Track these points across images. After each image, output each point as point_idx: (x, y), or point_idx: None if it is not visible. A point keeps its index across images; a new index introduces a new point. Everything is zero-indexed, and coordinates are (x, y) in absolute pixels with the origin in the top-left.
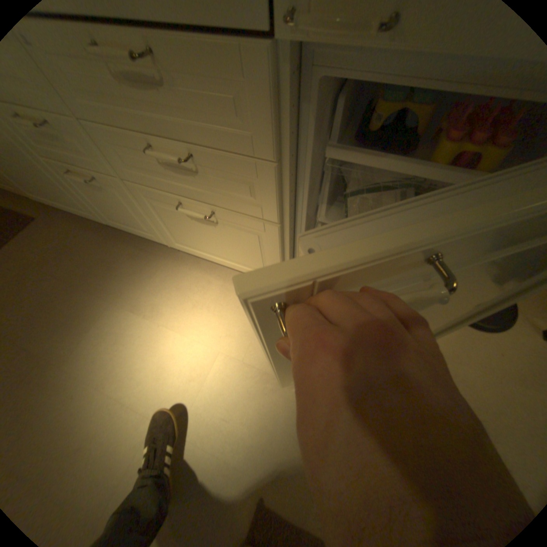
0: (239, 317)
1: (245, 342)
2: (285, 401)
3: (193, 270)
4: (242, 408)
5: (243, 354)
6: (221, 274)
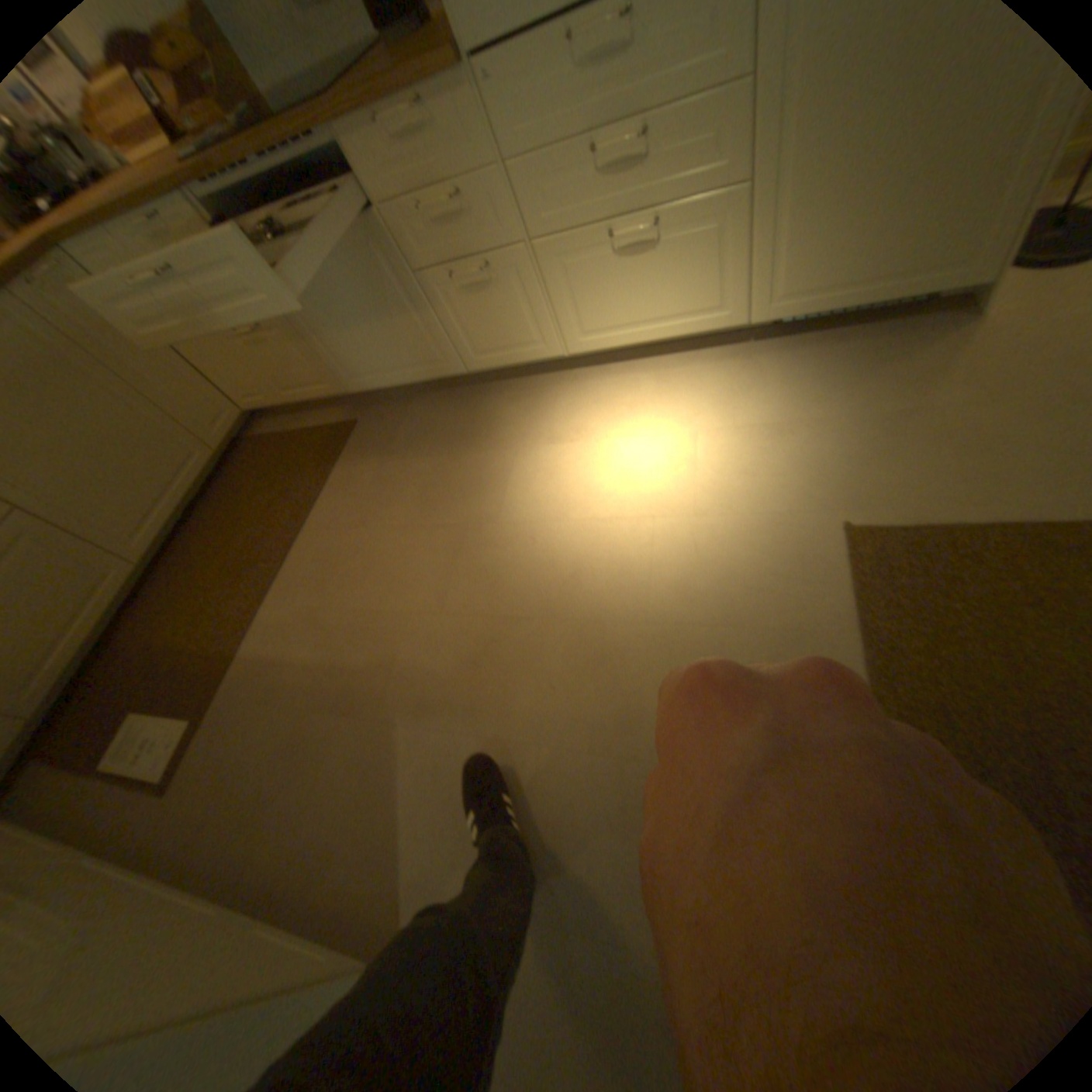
0: (702, 393)
1: (726, 410)
2: (821, 437)
3: (605, 379)
4: (766, 464)
5: (732, 421)
6: (647, 366)
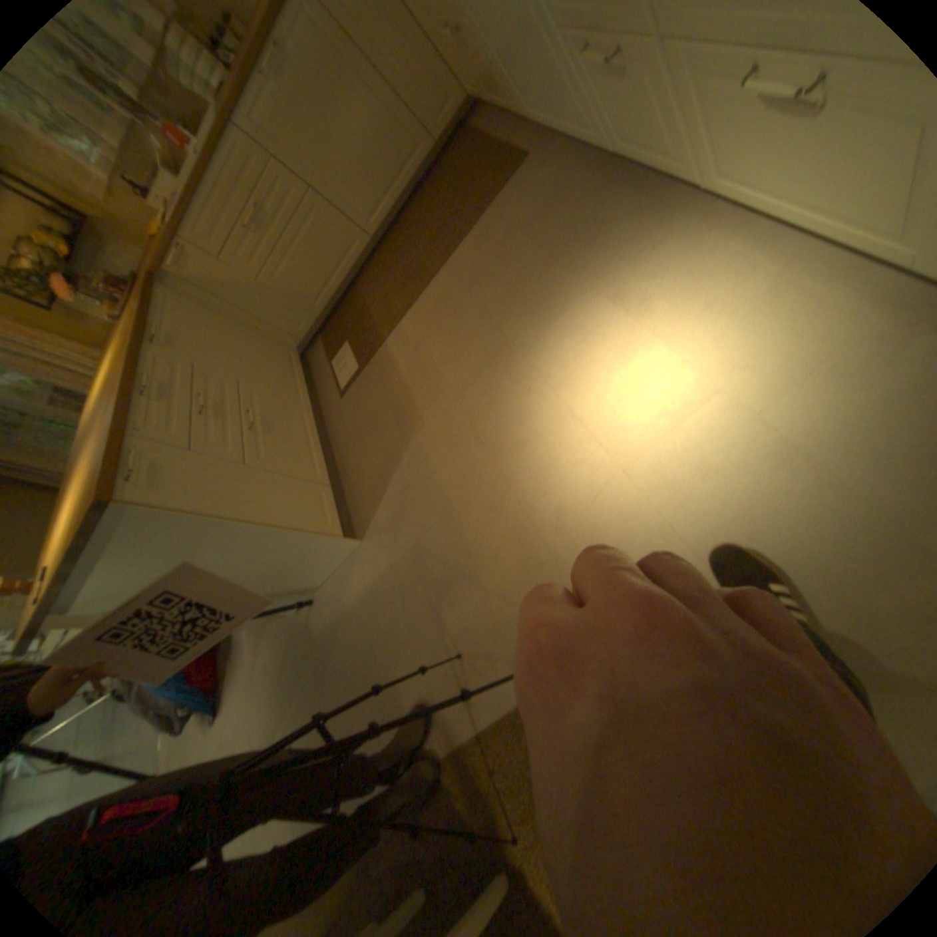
0: (791, 337)
1: (782, 382)
2: (814, 499)
3: (733, 235)
4: (728, 476)
5: (768, 401)
6: (792, 245)
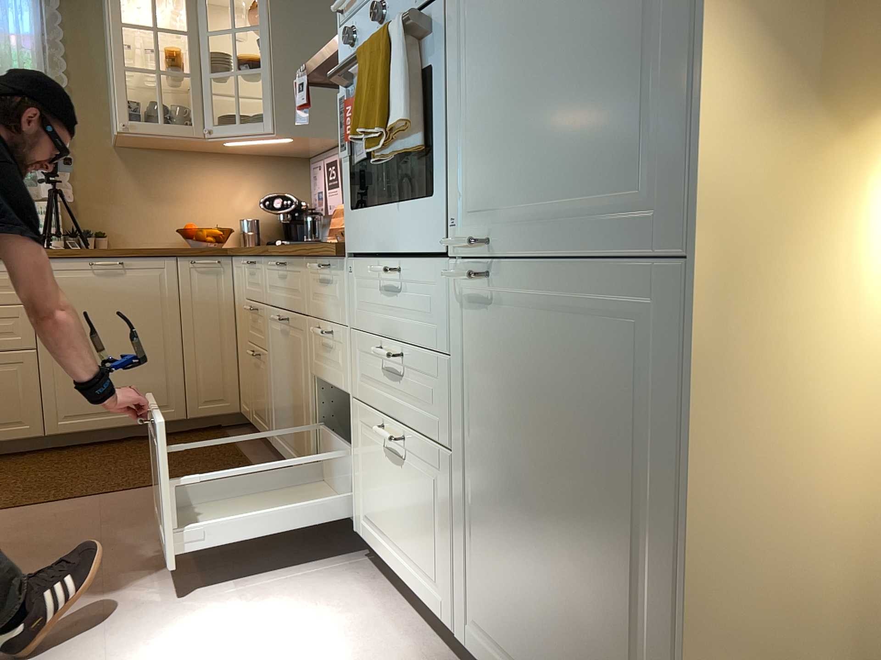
0: None
1: None
2: None
3: (361, 588)
4: None
5: None
6: (395, 611)
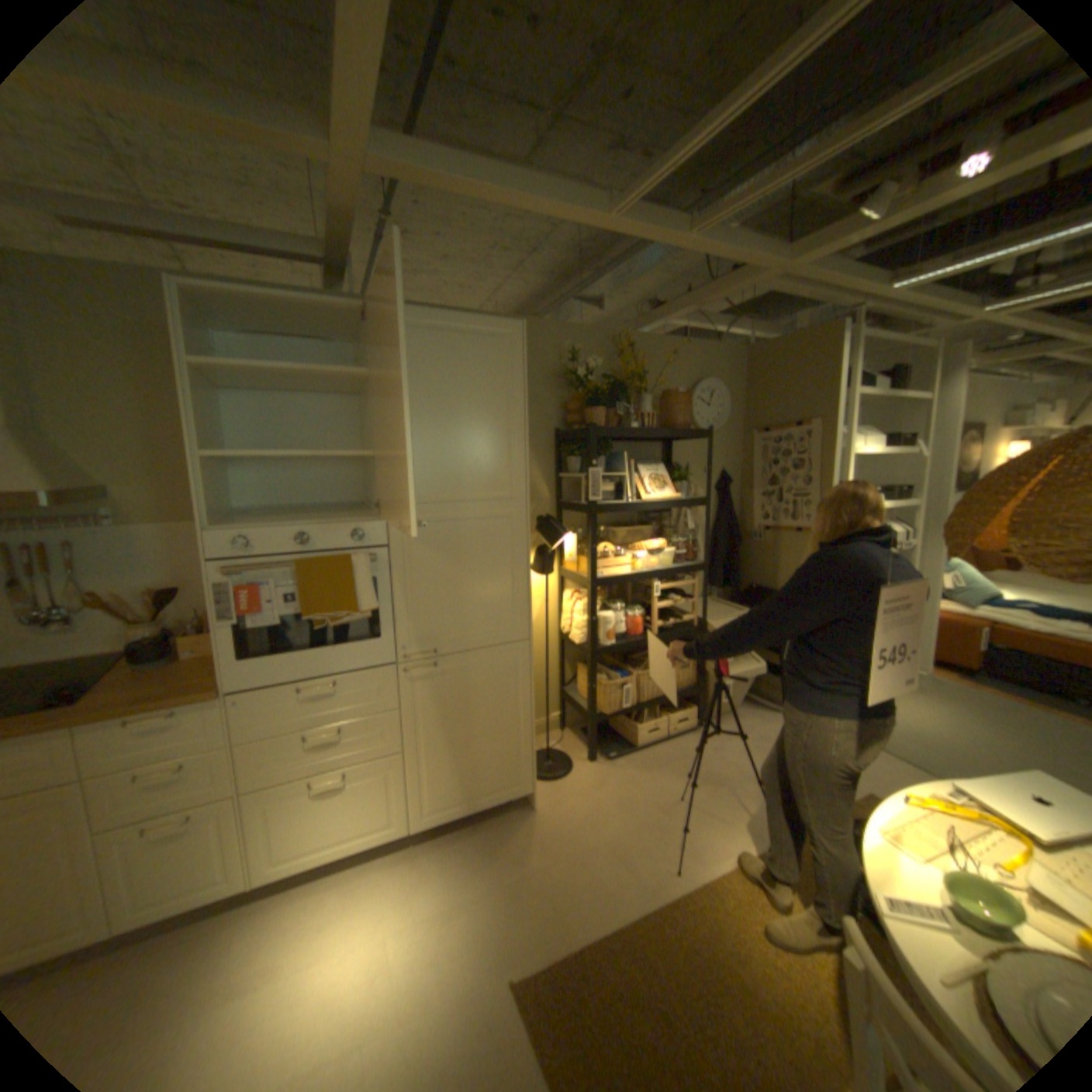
0: (380, 901)
1: (402, 911)
2: (474, 917)
3: (286, 907)
4: (443, 952)
5: (409, 920)
6: (327, 886)
